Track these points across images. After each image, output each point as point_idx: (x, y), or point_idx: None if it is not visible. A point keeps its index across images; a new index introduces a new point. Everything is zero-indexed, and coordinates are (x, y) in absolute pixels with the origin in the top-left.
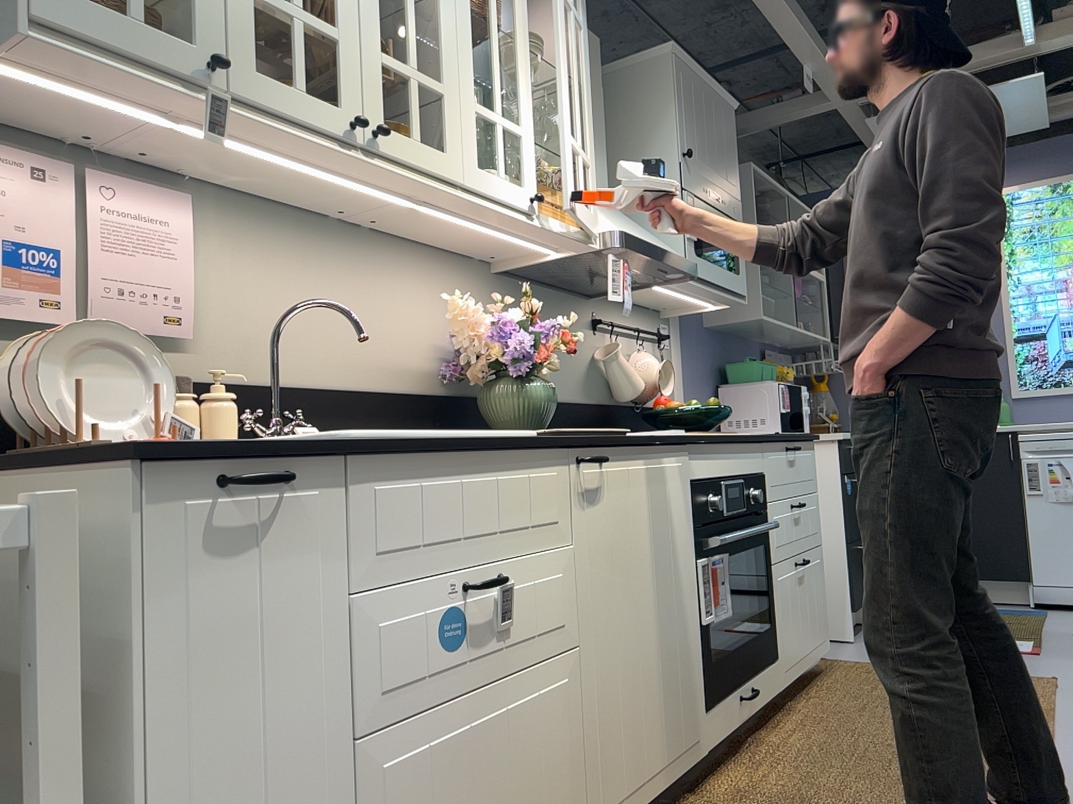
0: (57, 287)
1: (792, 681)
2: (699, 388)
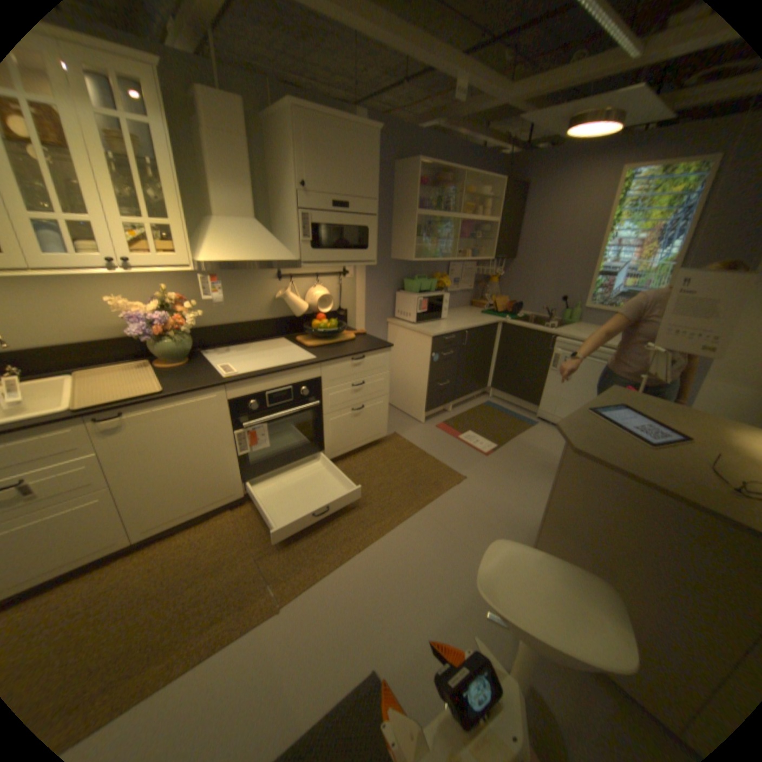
0: None
1: (337, 456)
2: (377, 294)
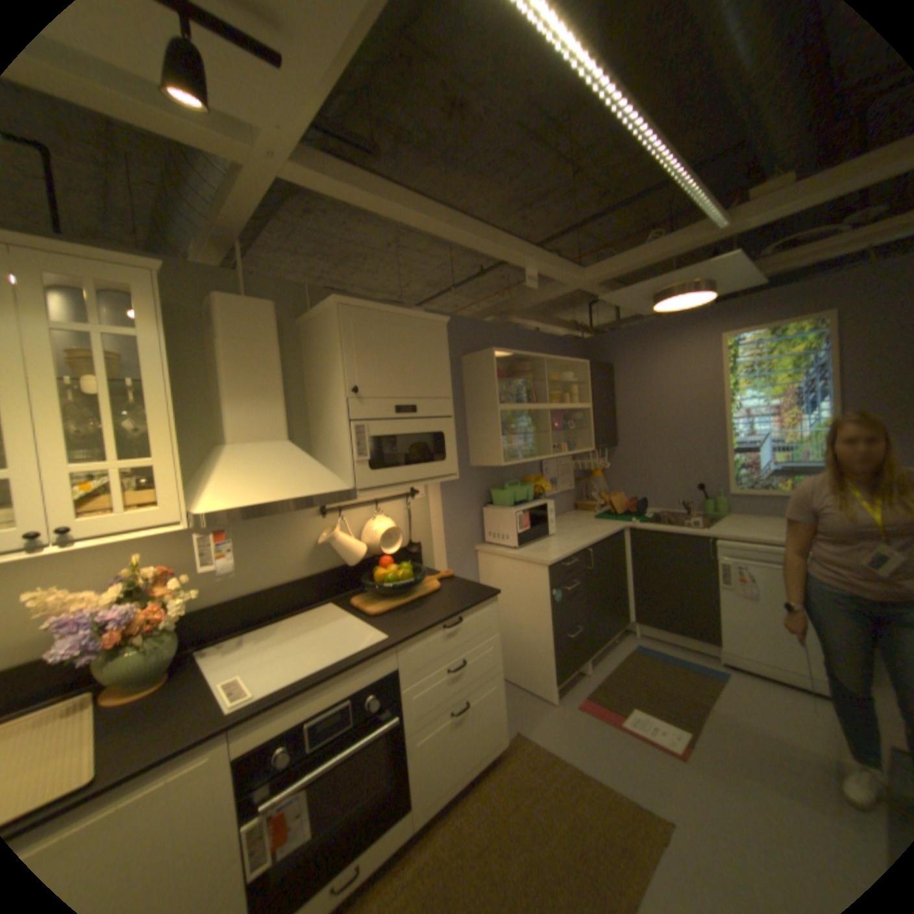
0: None
1: (433, 816)
2: (458, 514)
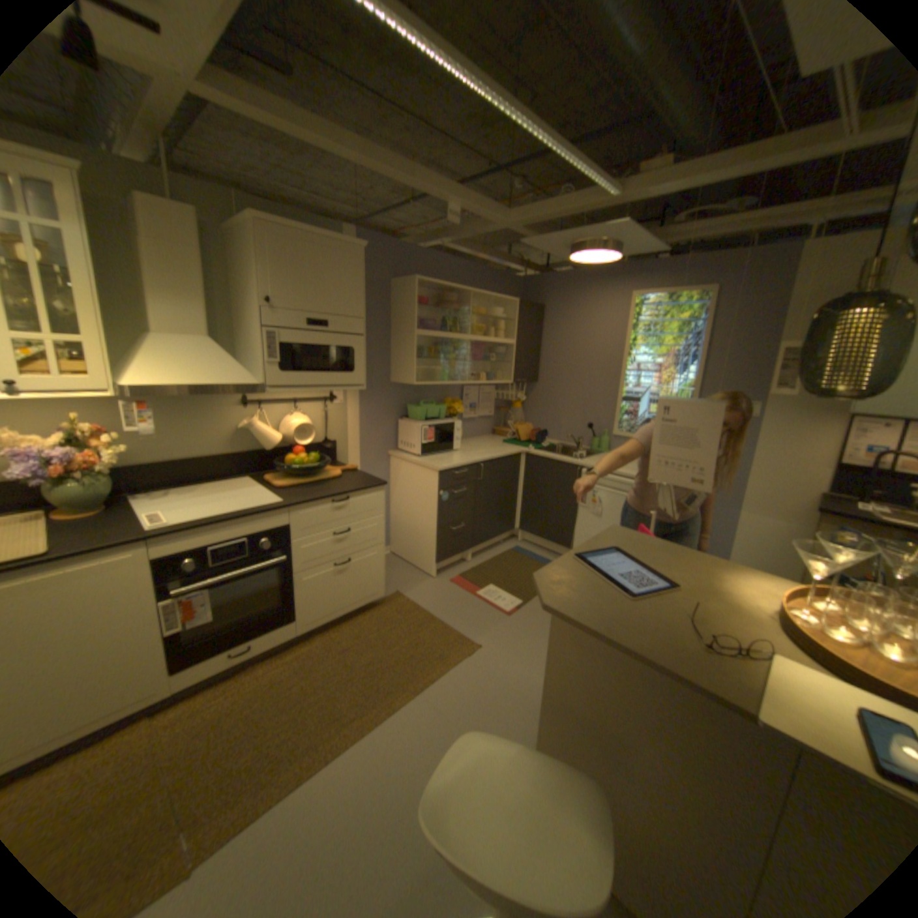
0: None
1: (315, 628)
2: (375, 423)
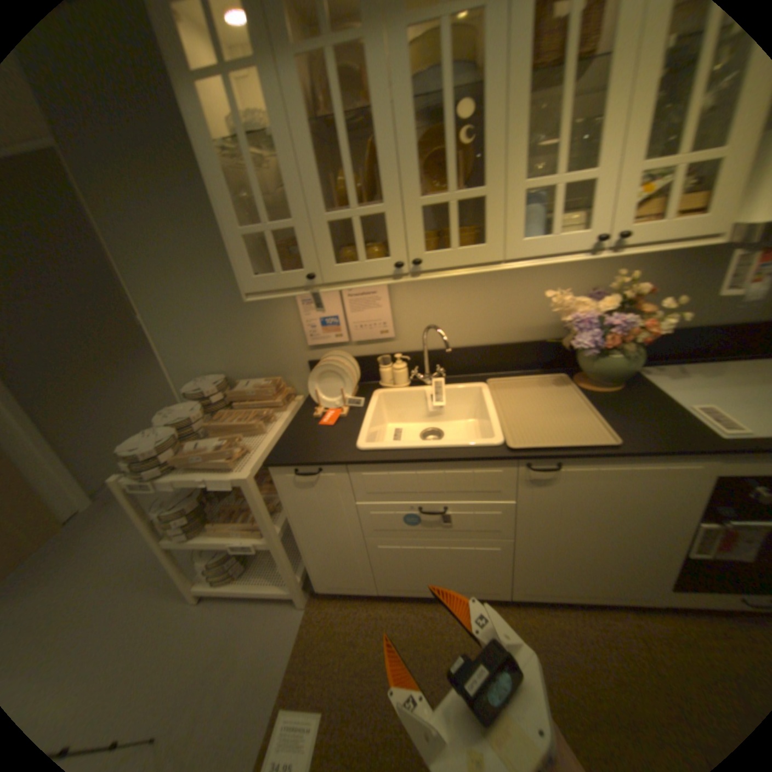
0: (340, 329)
1: None
2: None
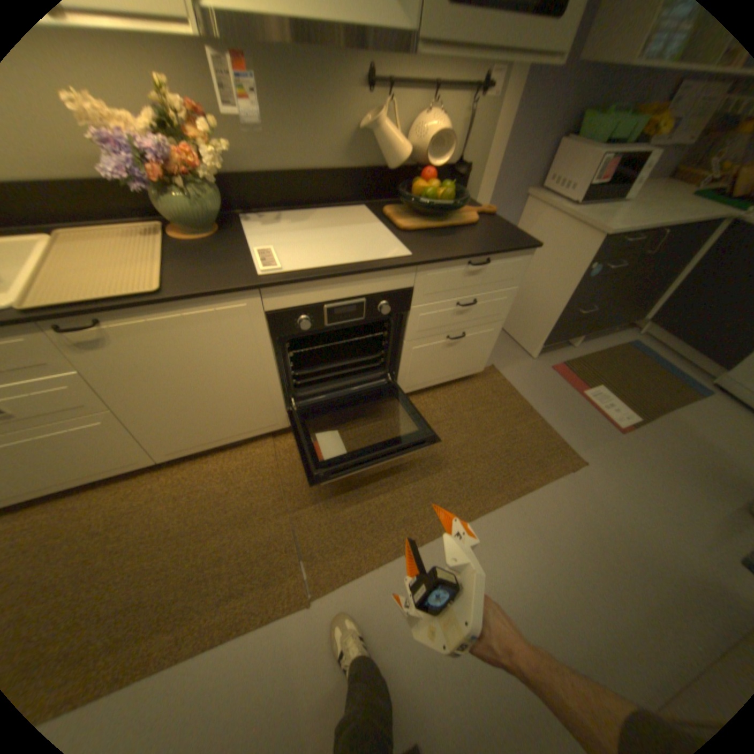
0: None
1: (412, 391)
2: (530, 137)
